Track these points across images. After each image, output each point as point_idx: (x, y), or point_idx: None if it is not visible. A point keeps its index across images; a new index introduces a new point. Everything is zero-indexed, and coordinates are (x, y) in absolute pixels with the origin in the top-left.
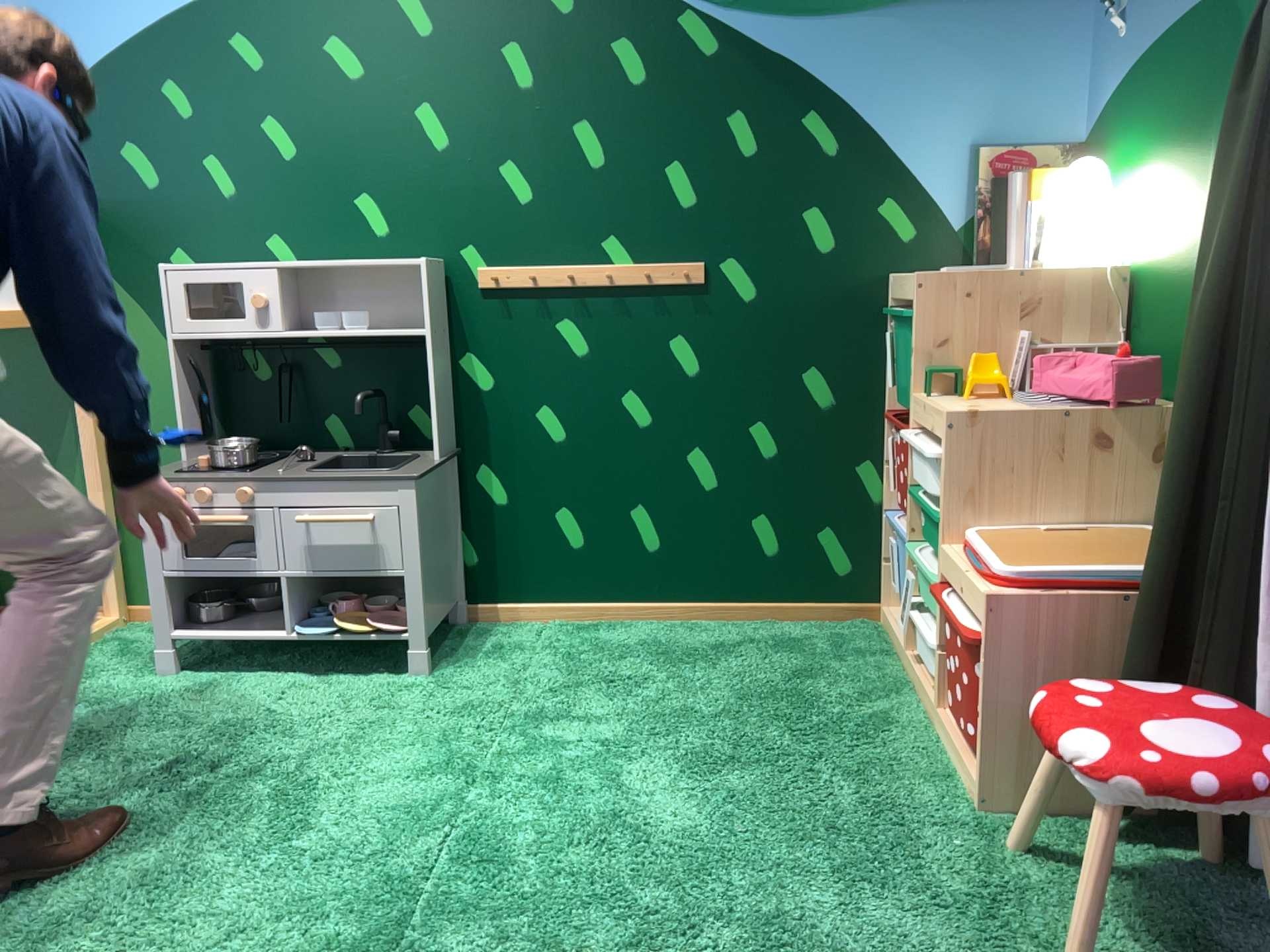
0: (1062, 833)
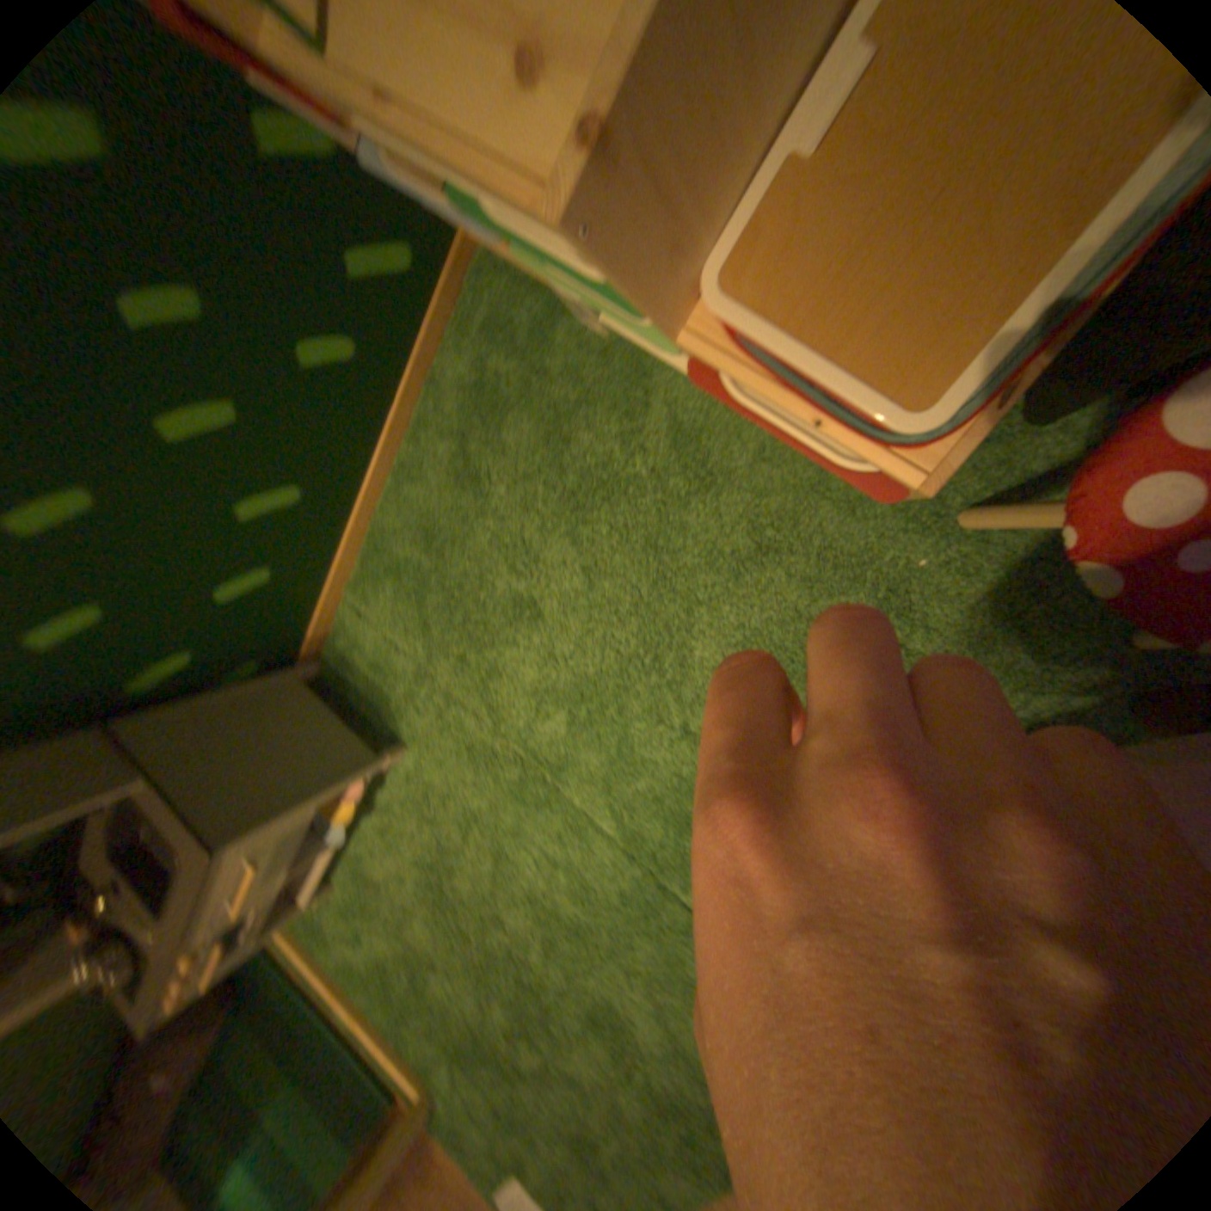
0: (989, 458)
